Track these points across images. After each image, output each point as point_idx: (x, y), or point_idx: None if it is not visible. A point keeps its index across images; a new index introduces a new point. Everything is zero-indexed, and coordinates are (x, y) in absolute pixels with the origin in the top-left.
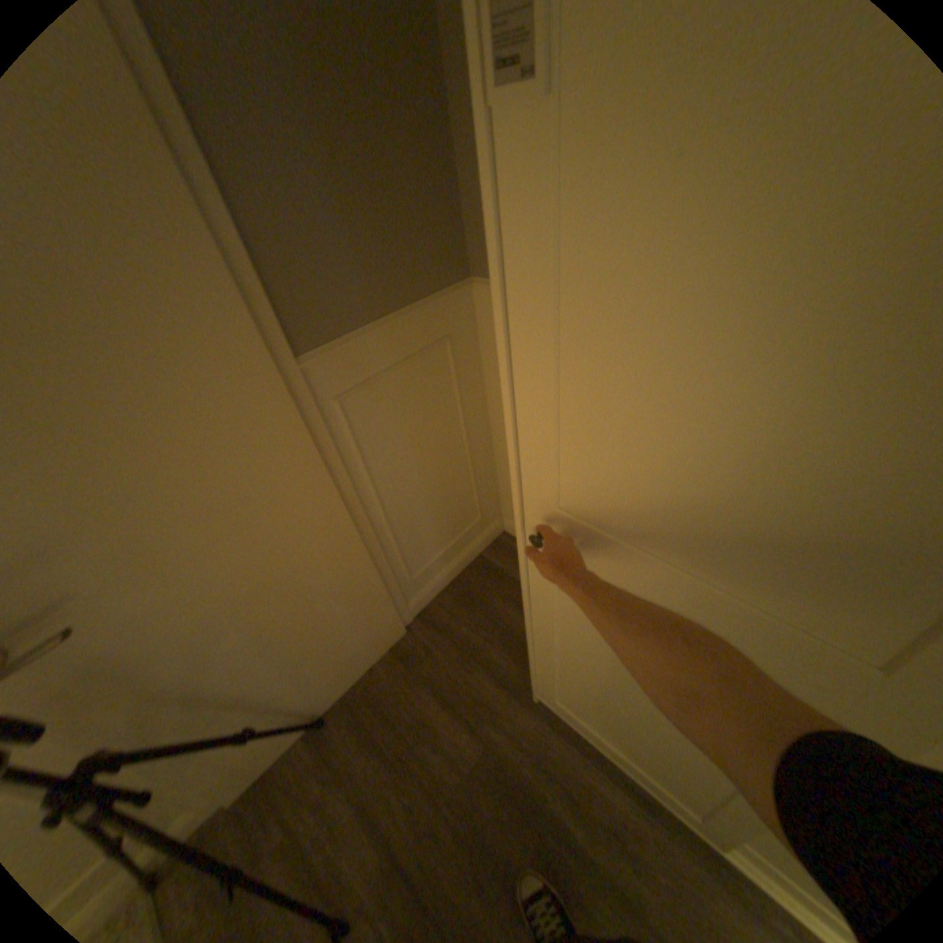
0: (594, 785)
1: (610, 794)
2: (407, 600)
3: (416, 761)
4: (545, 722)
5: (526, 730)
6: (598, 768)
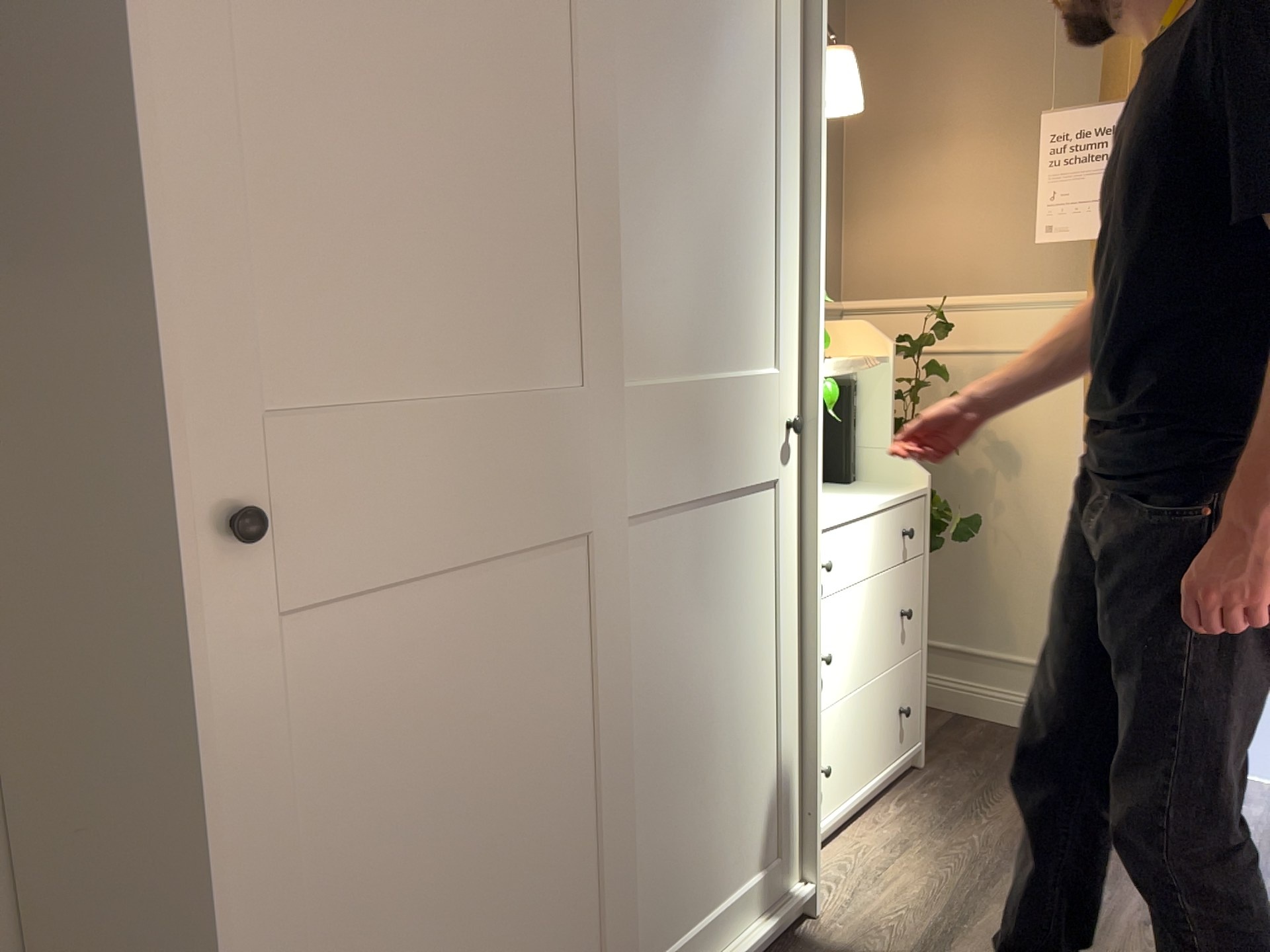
0: None
1: None
2: None
3: None
4: None
5: None
6: None
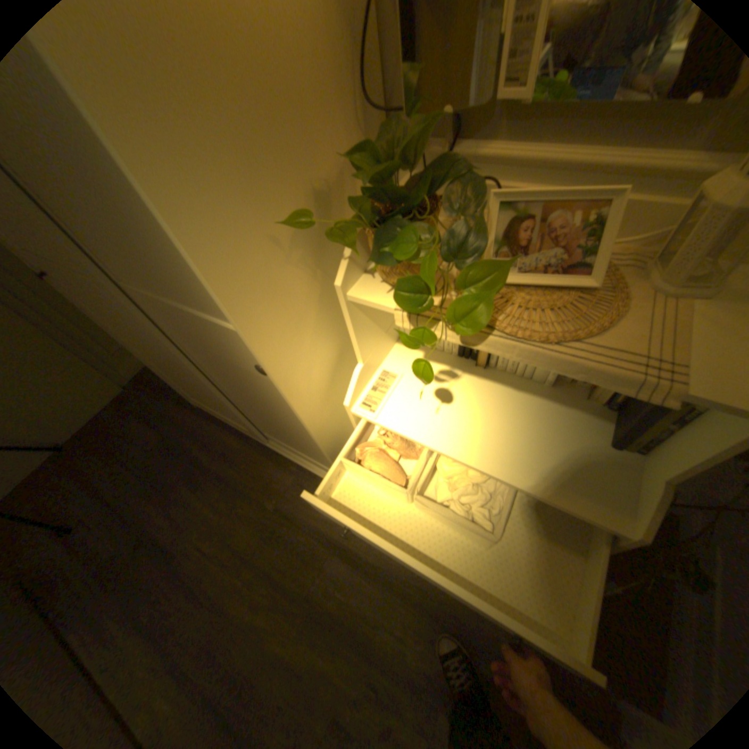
0: (219, 436)
1: (226, 438)
2: (116, 369)
3: (120, 451)
4: (199, 415)
5: (188, 421)
6: (223, 428)
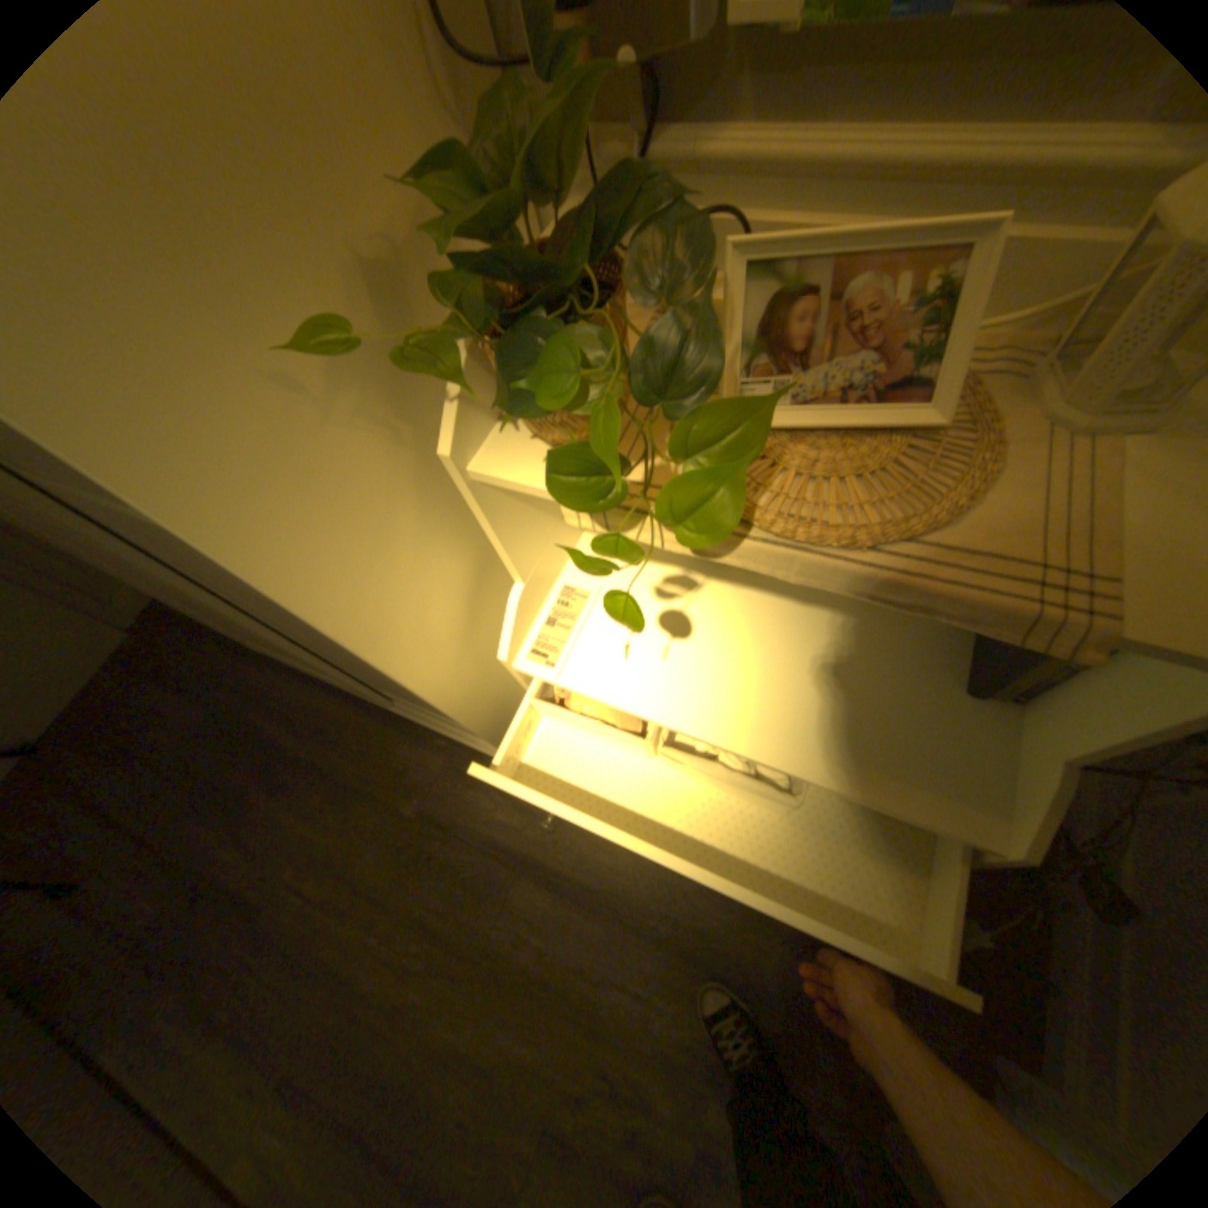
0: (309, 701)
1: (323, 703)
2: (109, 601)
3: (141, 744)
4: (270, 667)
5: (251, 680)
6: (315, 687)
